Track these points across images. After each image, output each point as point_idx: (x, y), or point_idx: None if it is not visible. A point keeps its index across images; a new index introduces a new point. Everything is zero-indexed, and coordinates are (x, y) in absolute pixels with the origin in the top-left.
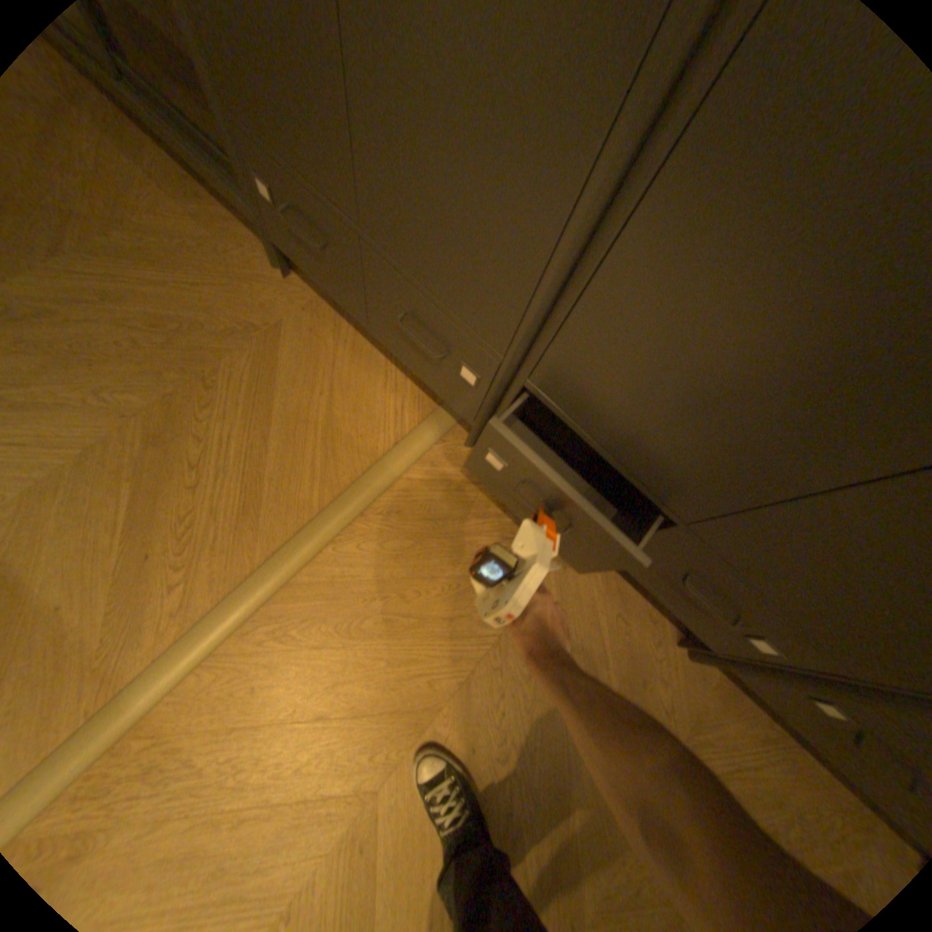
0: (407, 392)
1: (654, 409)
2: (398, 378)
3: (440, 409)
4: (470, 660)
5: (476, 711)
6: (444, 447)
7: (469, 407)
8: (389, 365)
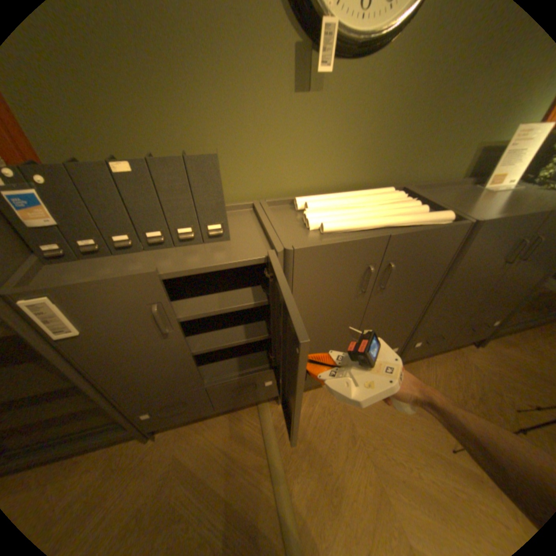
0: (243, 415)
1: (323, 340)
2: (235, 415)
3: (259, 405)
4: (366, 459)
5: (387, 469)
6: (275, 414)
7: (274, 391)
8: (227, 415)
